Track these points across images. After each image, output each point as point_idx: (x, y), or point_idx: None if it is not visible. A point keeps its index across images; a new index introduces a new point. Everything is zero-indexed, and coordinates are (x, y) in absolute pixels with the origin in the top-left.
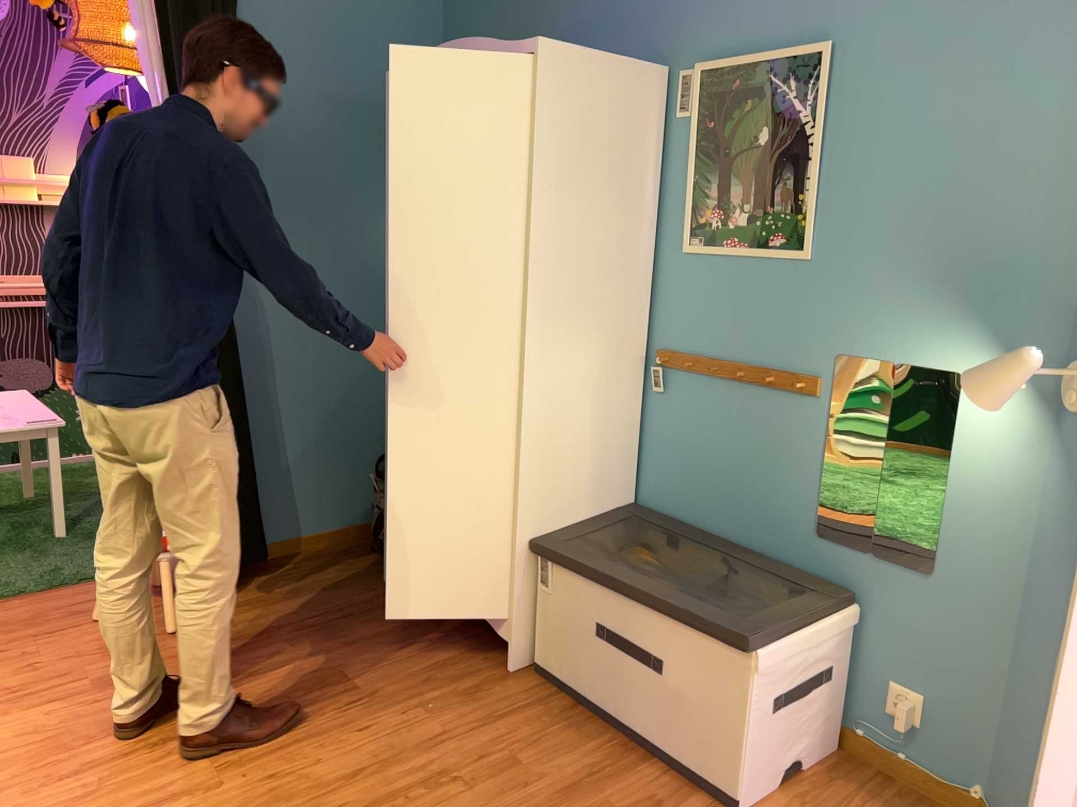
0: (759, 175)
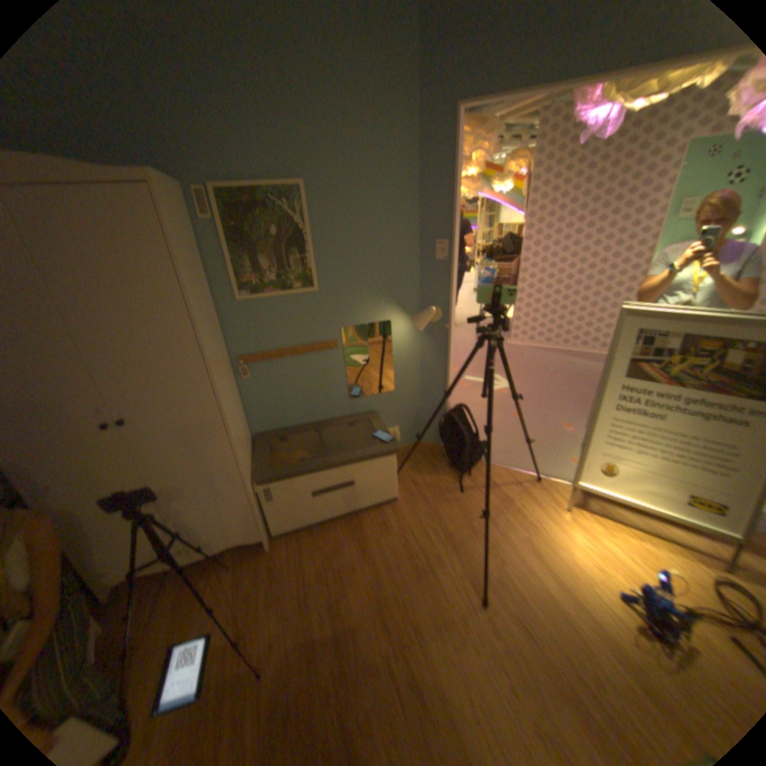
0: (276, 252)
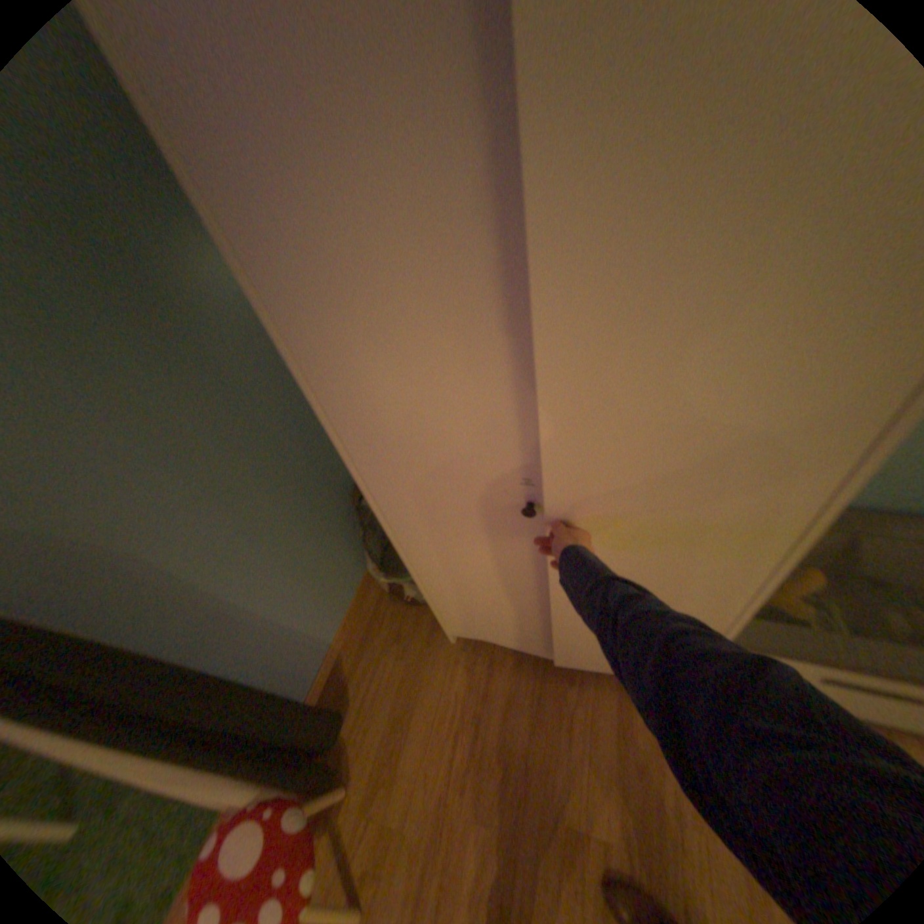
0: None
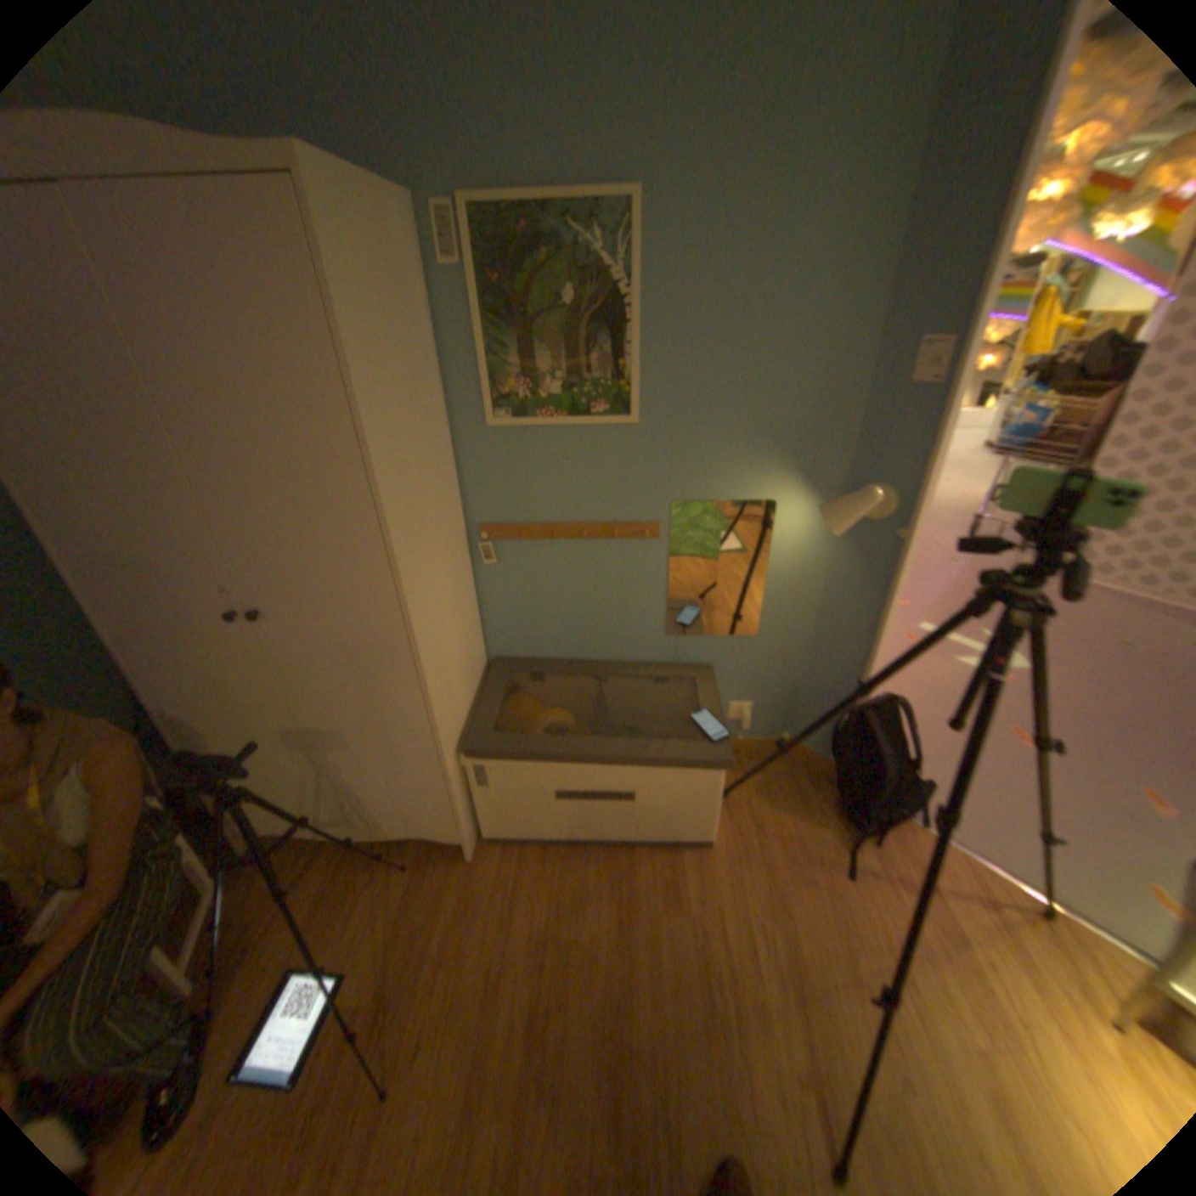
0: (568, 339)
